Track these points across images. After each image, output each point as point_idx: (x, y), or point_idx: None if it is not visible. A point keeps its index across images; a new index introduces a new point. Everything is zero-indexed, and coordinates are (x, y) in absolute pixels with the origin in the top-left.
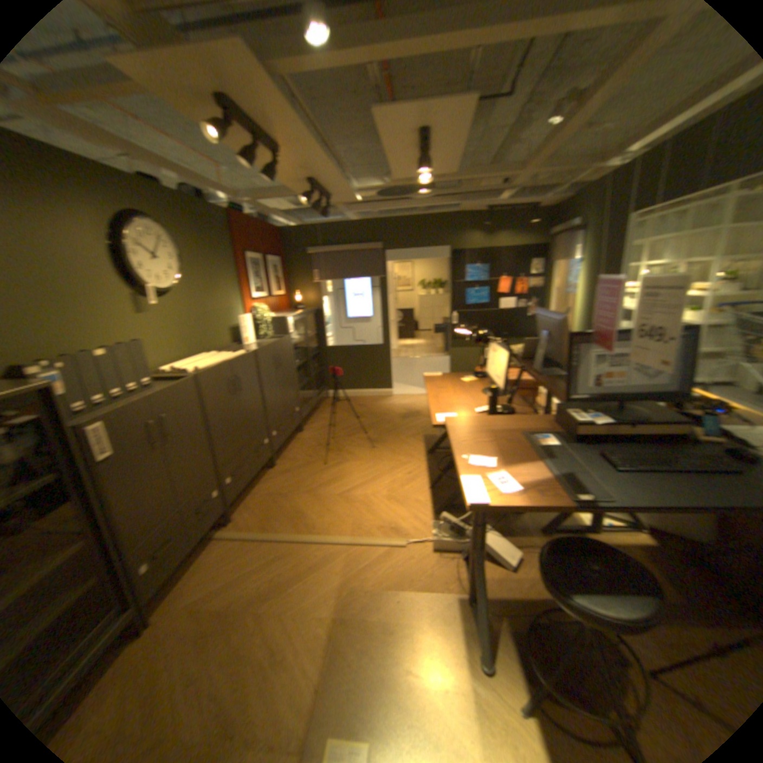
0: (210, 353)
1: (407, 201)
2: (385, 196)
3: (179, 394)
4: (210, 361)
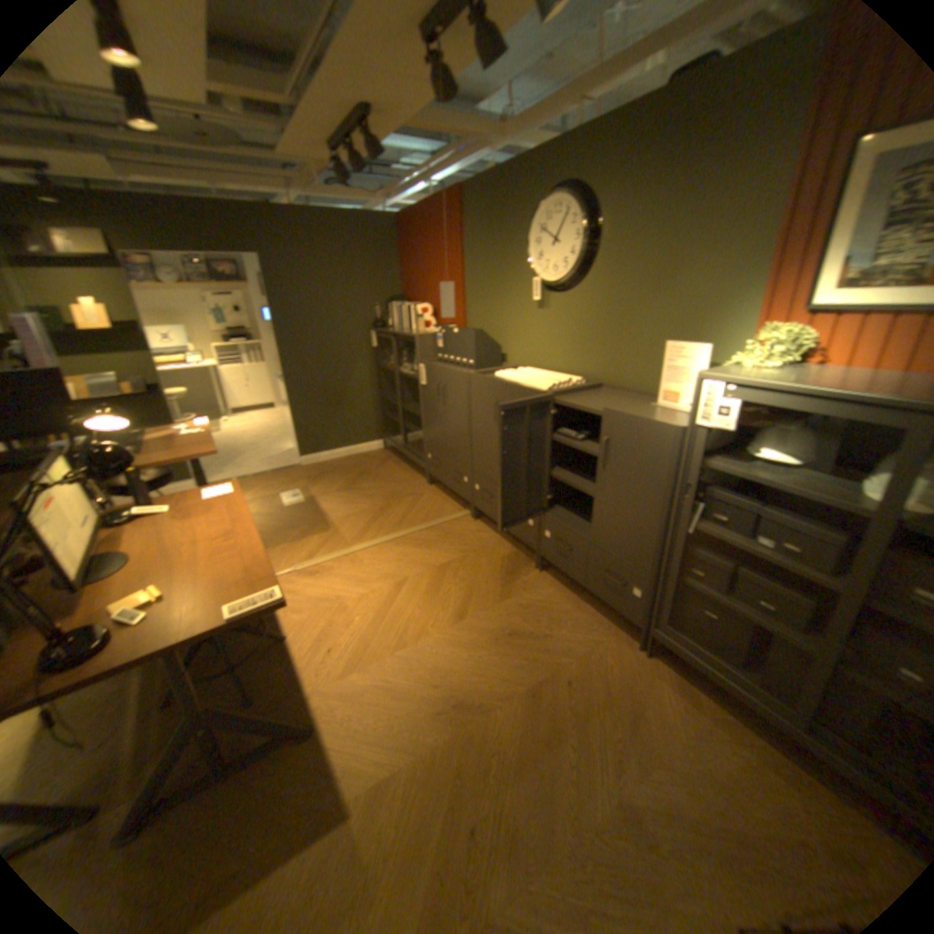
0: (560, 376)
1: None
2: None
3: (454, 378)
4: (519, 376)
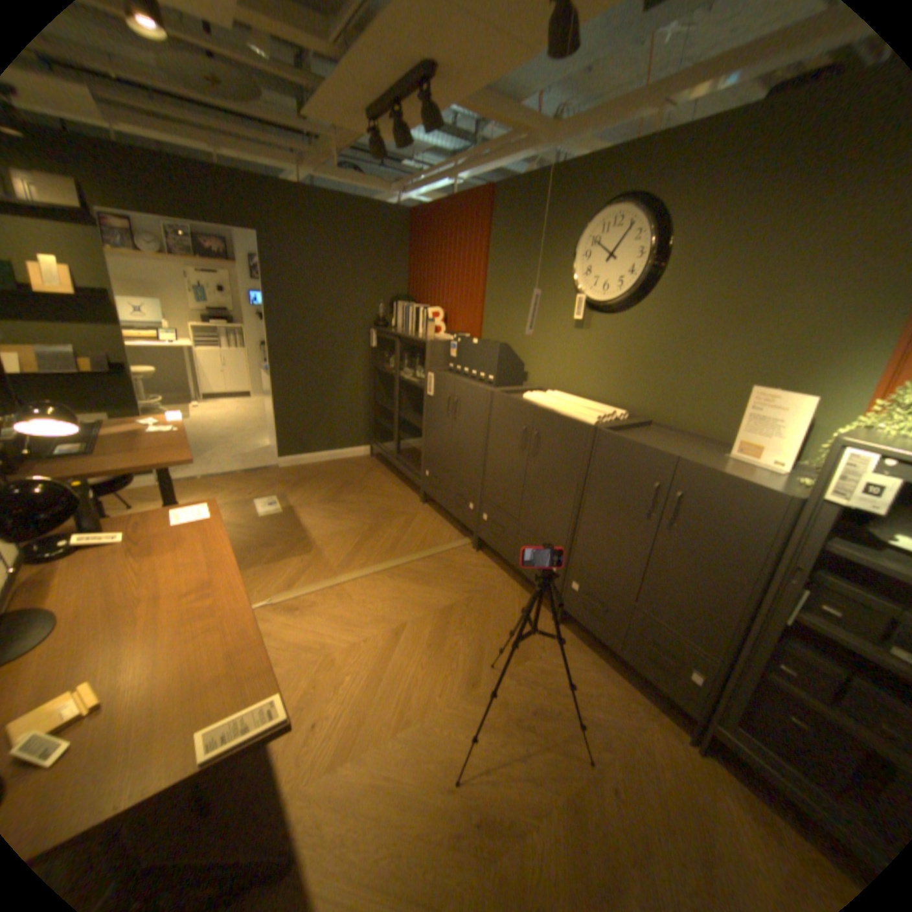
0: (601, 407)
1: None
2: None
3: (471, 394)
4: (552, 401)
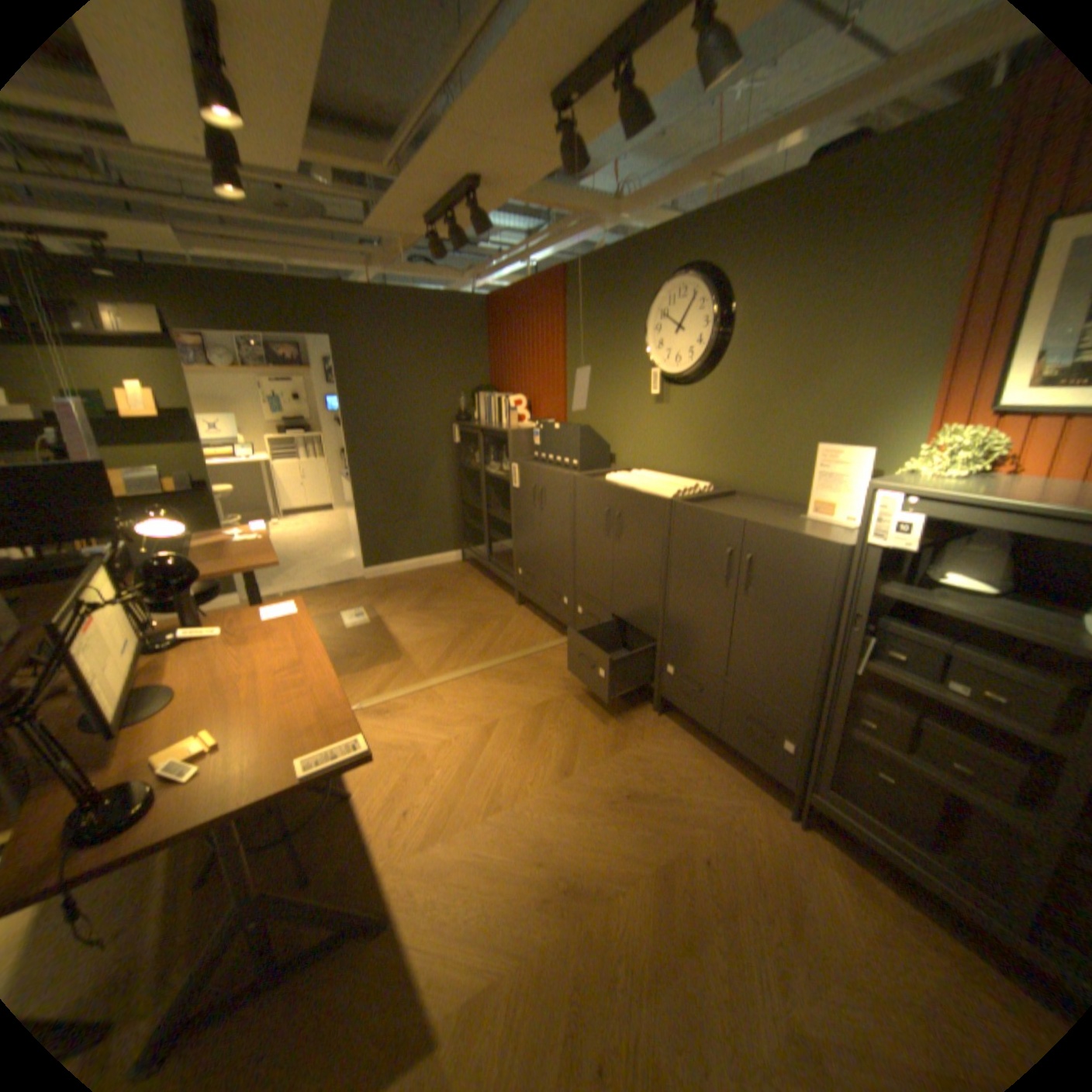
0: (683, 482)
1: None
2: None
3: (554, 481)
4: (634, 481)
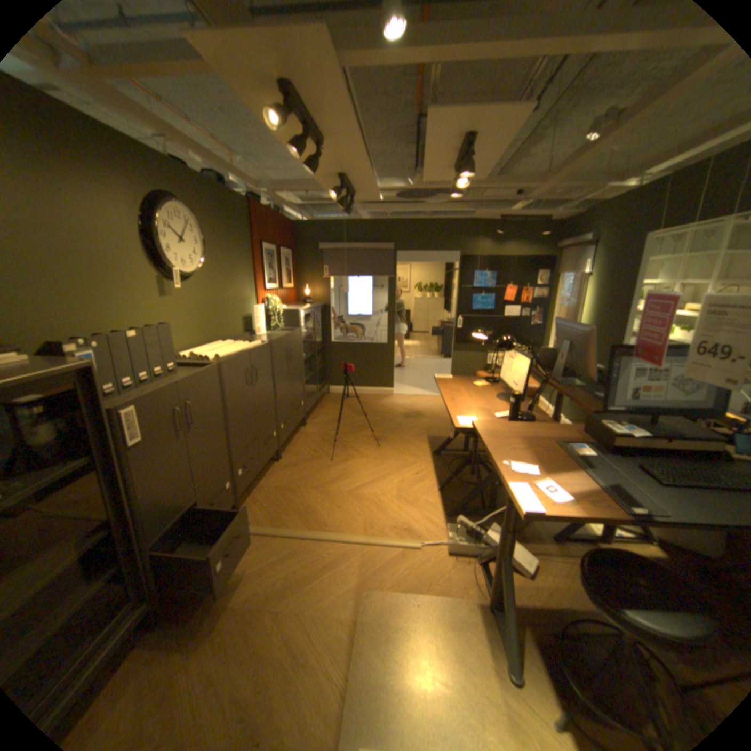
0: (225, 342)
1: (421, 205)
2: (402, 198)
3: (201, 382)
4: (226, 349)
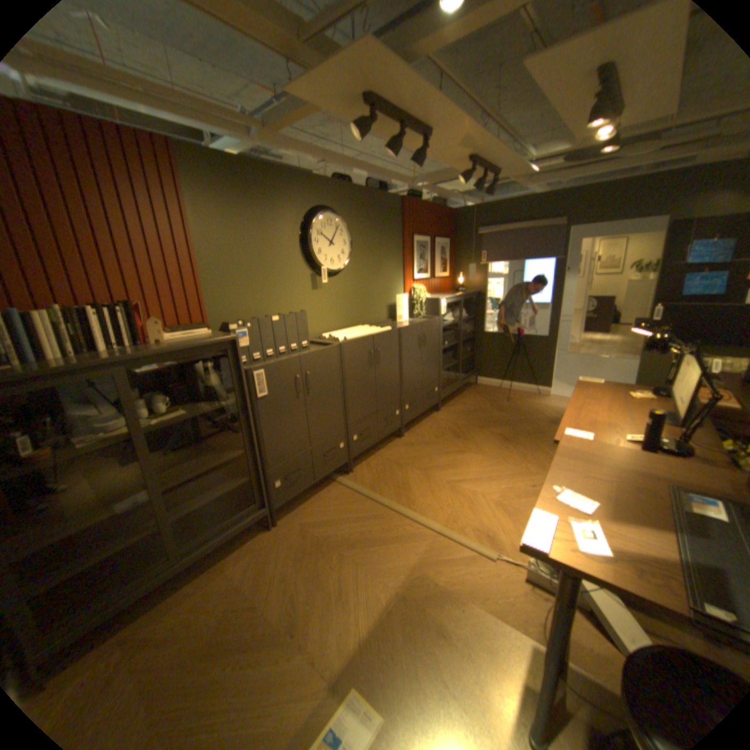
0: (362, 327)
1: (609, 163)
2: (576, 161)
3: (322, 358)
4: (357, 334)
